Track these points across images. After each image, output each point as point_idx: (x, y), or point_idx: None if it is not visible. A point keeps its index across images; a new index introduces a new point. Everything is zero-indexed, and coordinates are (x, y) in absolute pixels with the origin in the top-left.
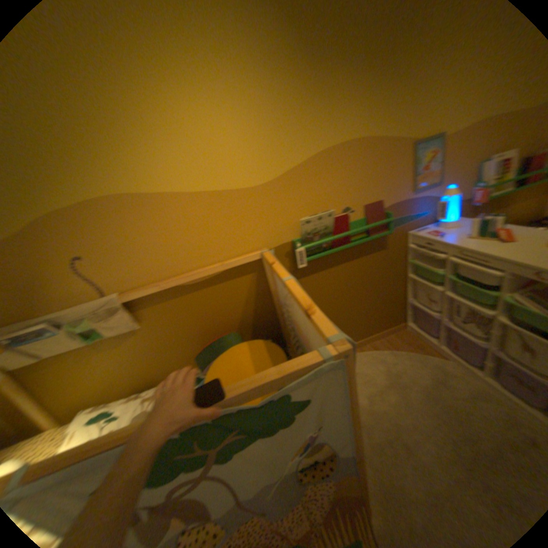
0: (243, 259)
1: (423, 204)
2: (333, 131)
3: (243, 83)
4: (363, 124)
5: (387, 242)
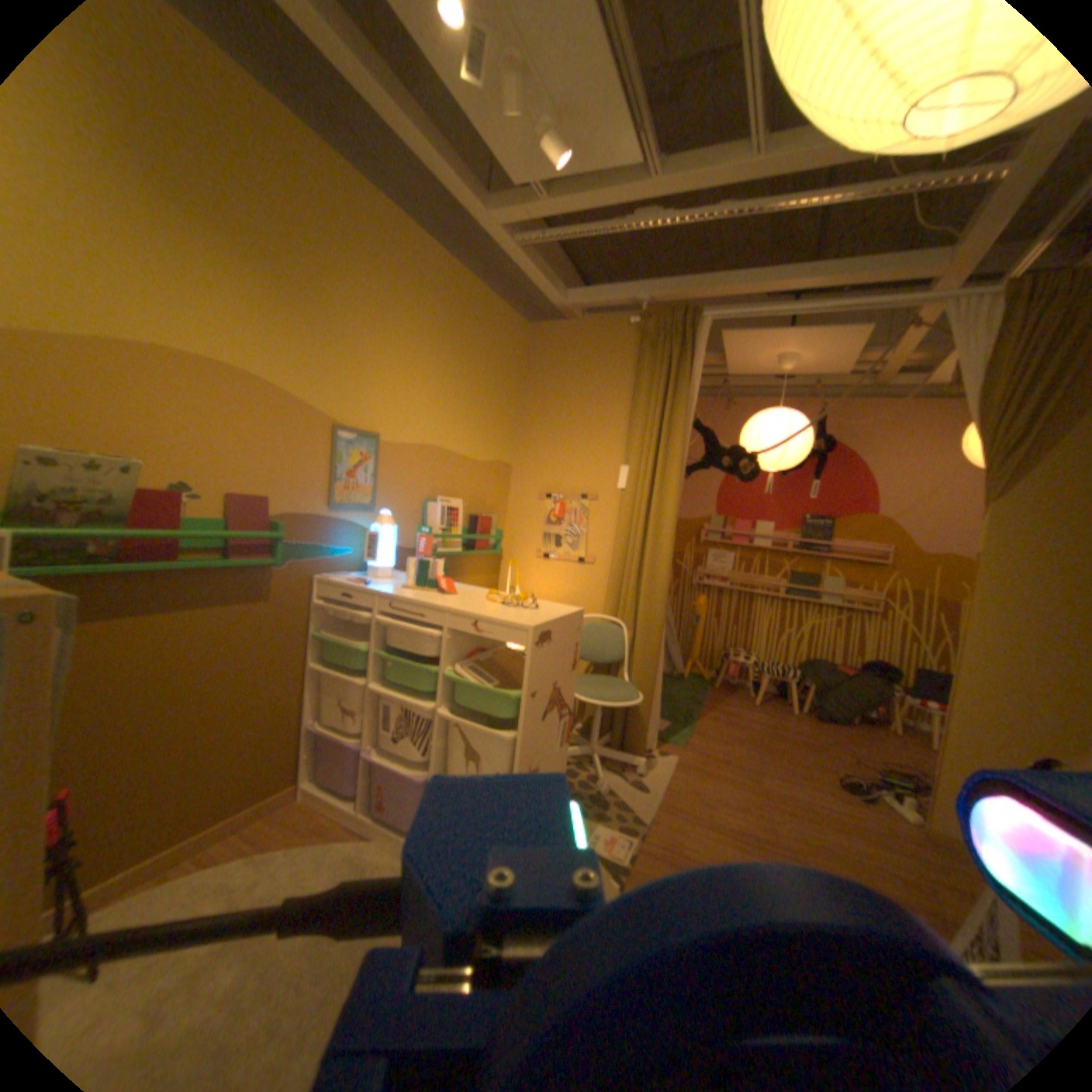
0: None
1: (342, 535)
2: (173, 324)
3: None
4: (244, 350)
5: (269, 588)
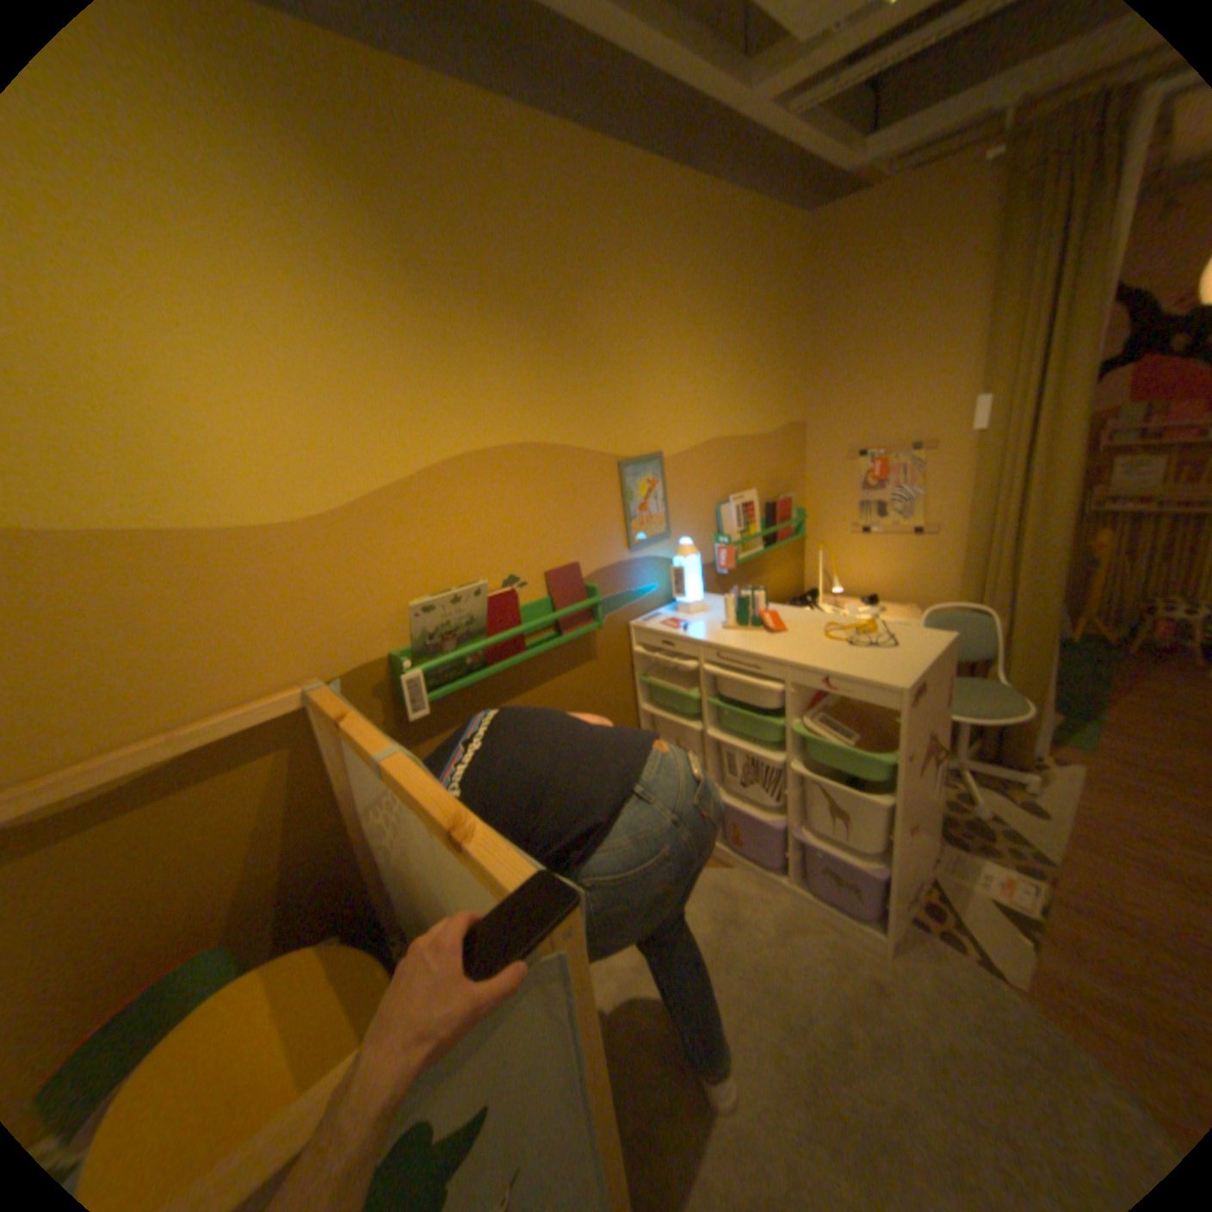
0: (240, 718)
1: (644, 572)
2: (468, 424)
3: (244, 287)
4: (527, 419)
5: (594, 645)
